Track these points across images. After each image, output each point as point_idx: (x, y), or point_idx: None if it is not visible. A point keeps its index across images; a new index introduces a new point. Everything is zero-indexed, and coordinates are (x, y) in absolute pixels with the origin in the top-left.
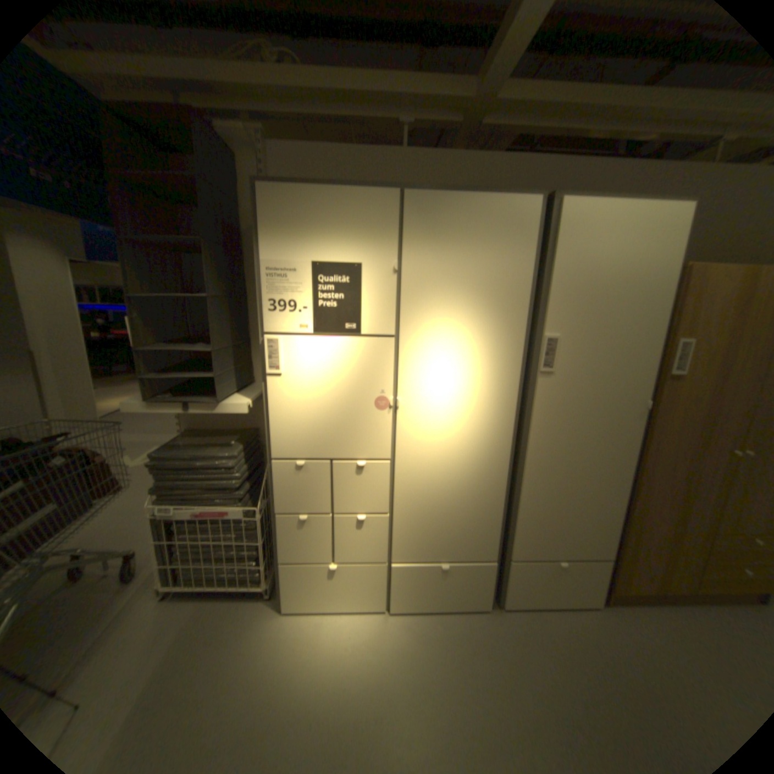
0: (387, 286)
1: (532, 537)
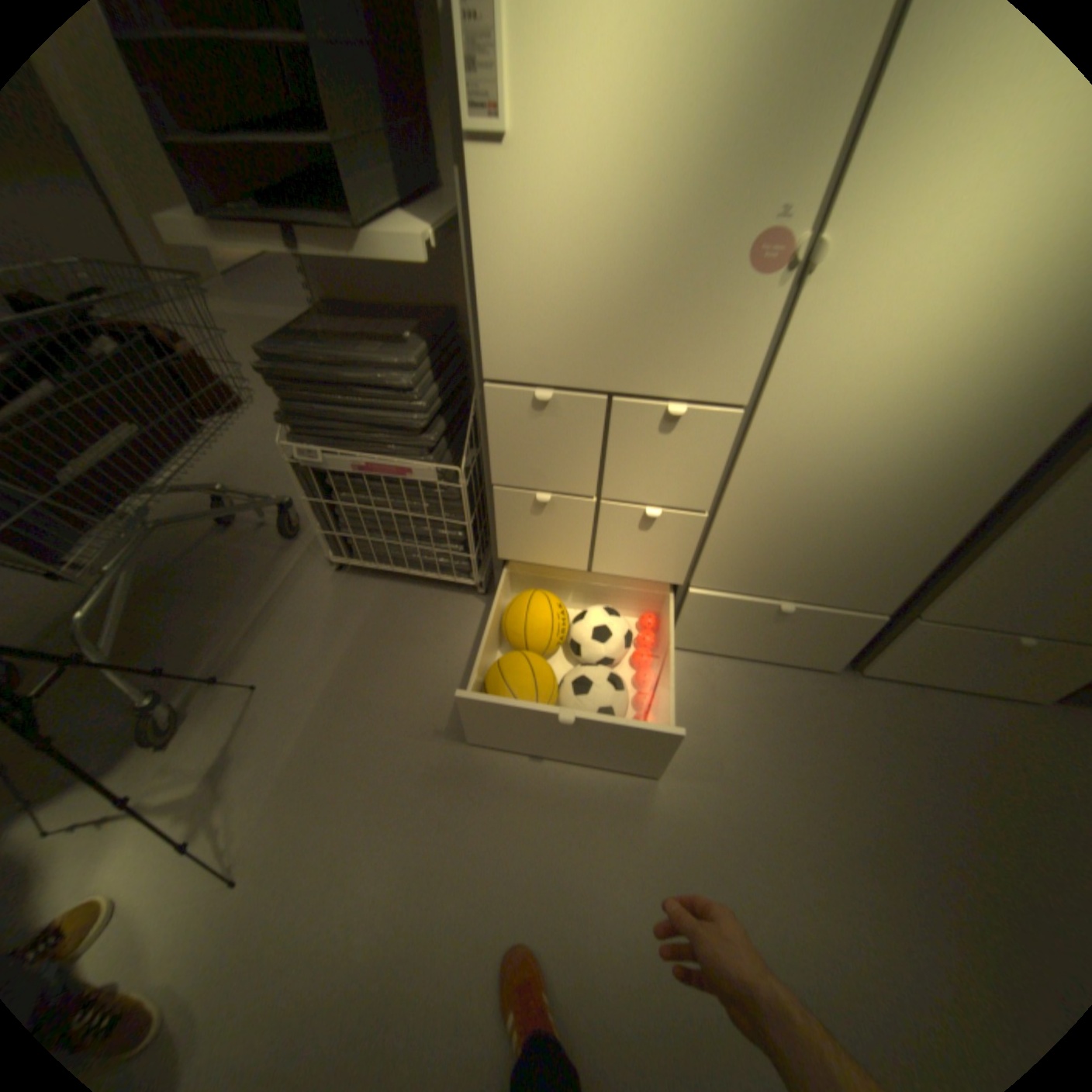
0: None
1: (995, 590)
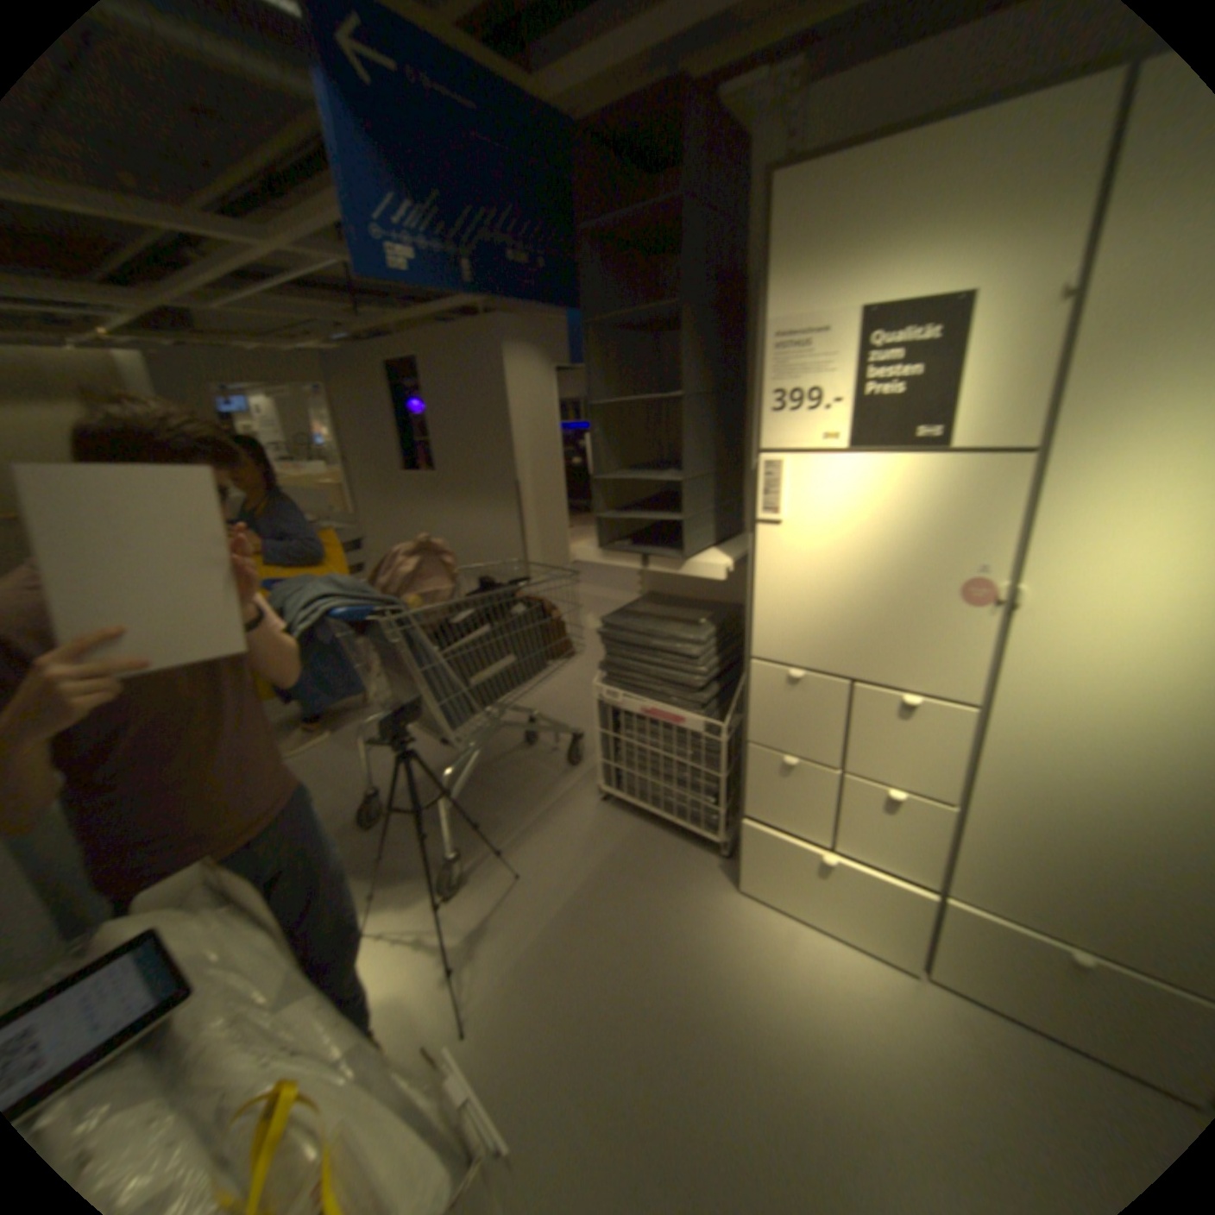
0: (1036, 333)
1: None
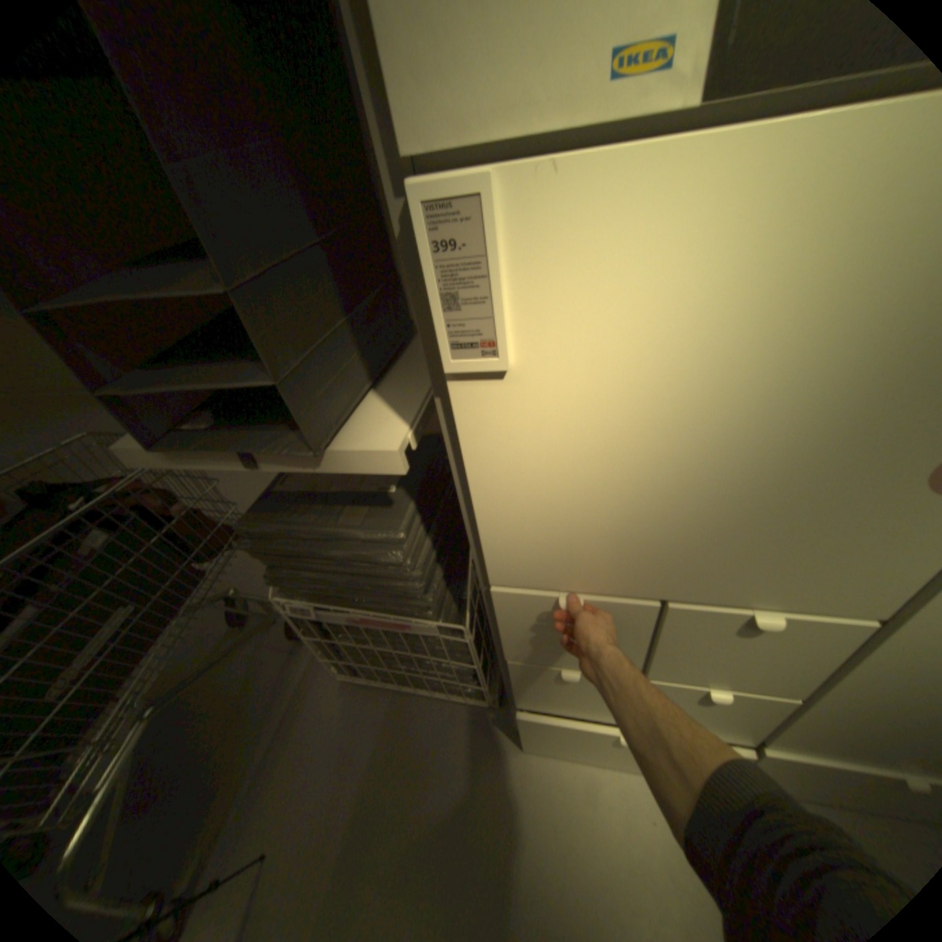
0: None
1: None
